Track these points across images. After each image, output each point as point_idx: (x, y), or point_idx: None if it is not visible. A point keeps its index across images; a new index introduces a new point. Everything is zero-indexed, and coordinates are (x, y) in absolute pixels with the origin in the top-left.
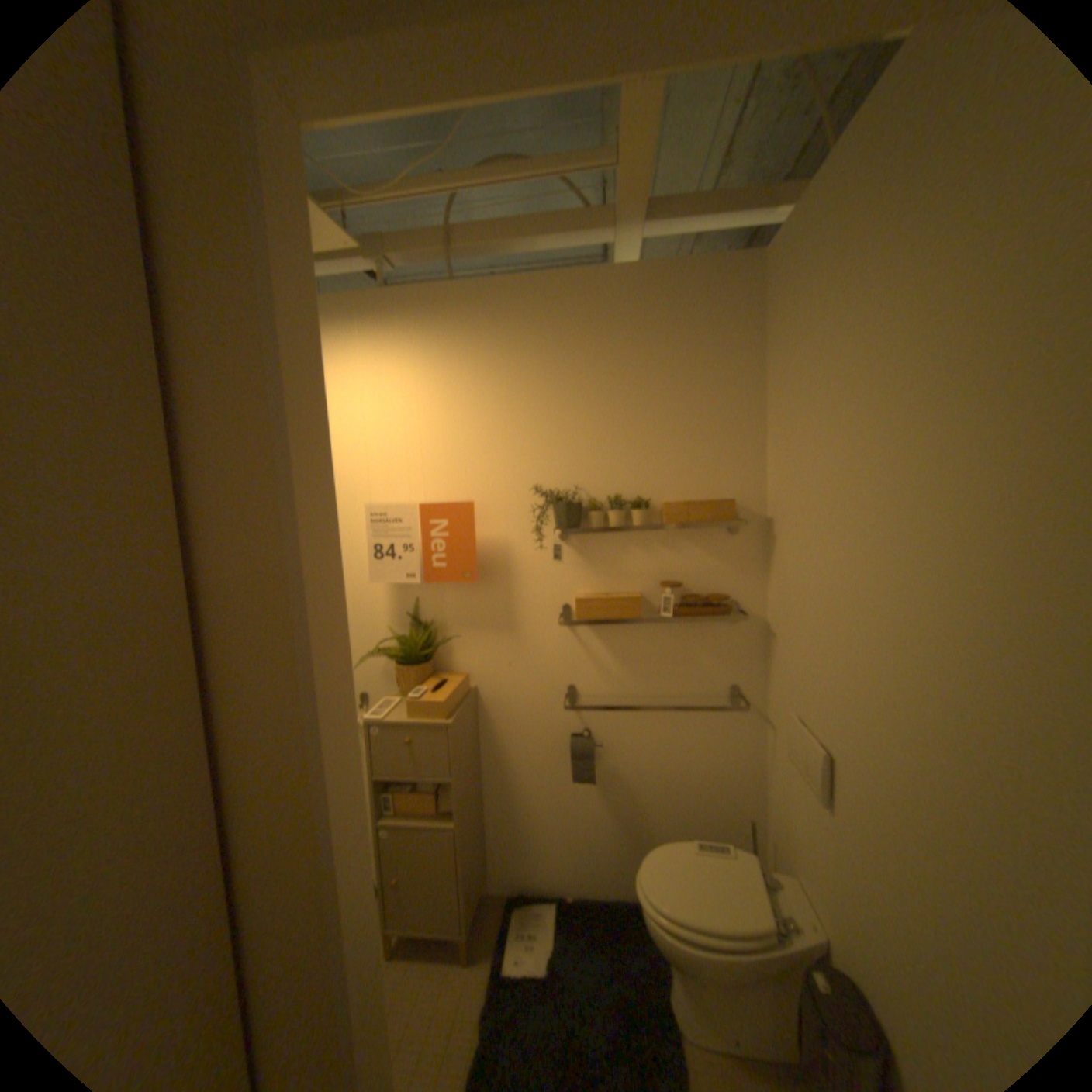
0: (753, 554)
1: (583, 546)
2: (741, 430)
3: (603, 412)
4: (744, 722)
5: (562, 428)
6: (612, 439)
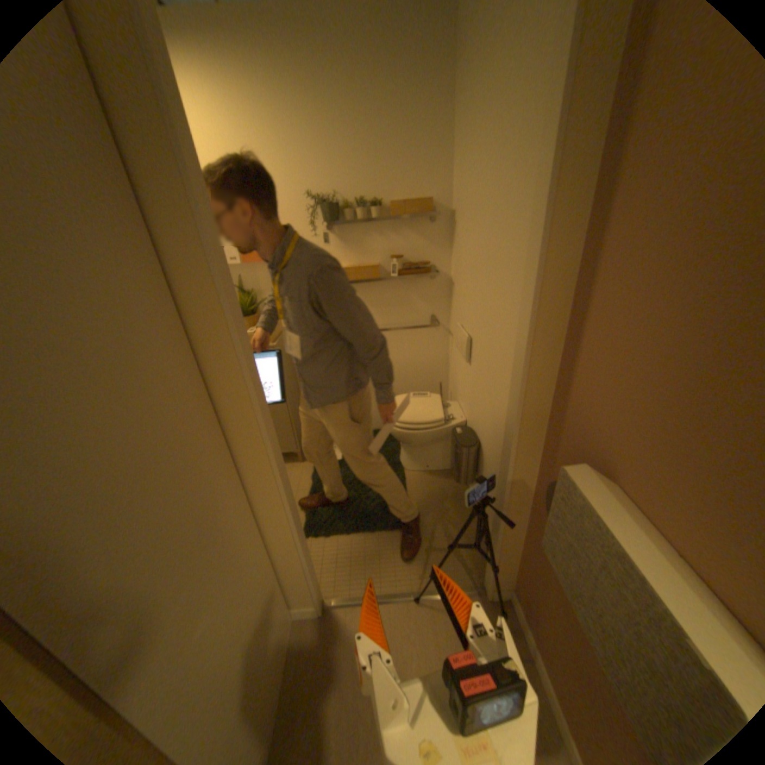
0: (444, 235)
1: (343, 234)
2: (438, 147)
3: (348, 132)
4: (438, 334)
5: (321, 146)
6: (355, 154)
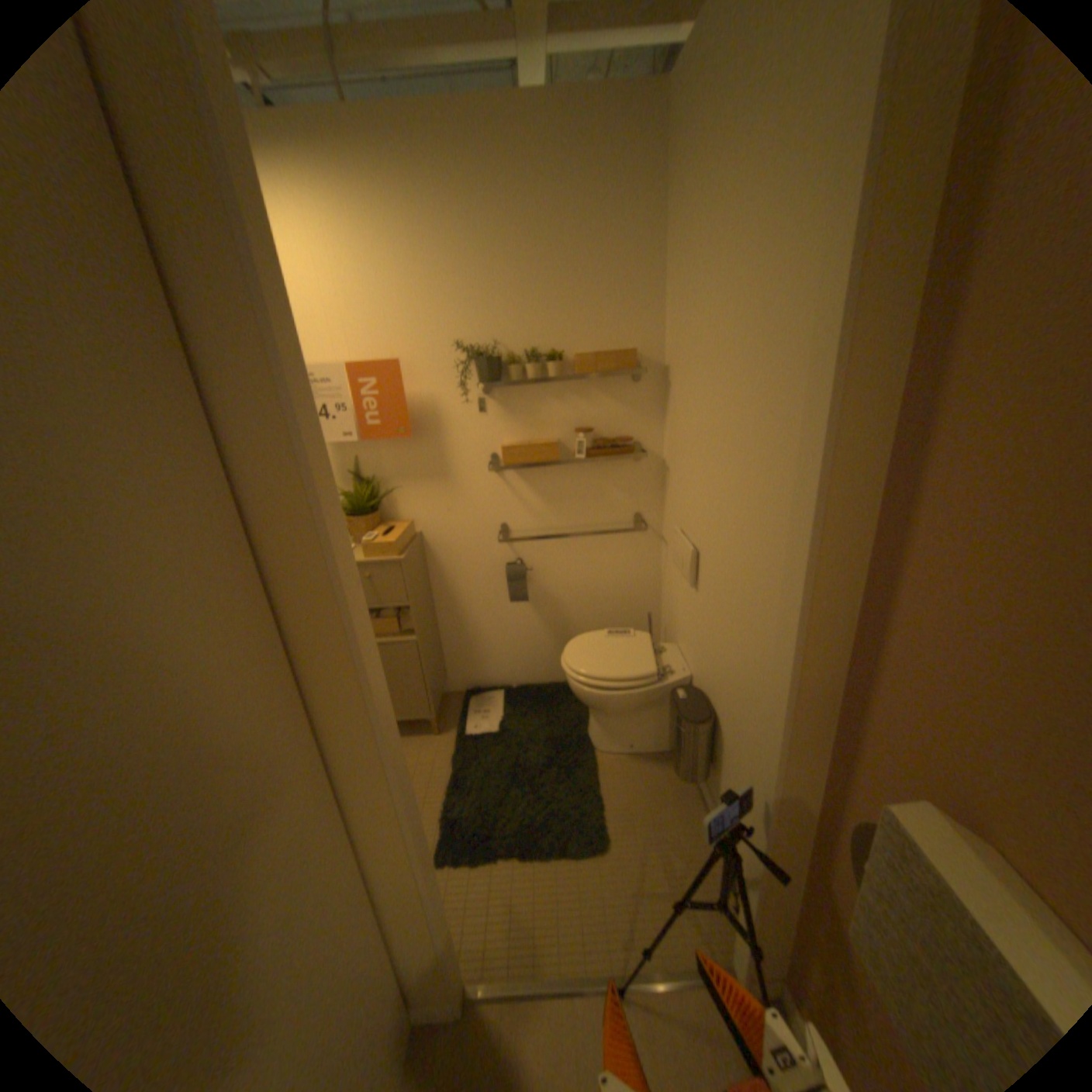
0: (653, 400)
1: (506, 400)
2: (644, 281)
3: (516, 262)
4: (645, 542)
5: (477, 281)
6: (526, 291)
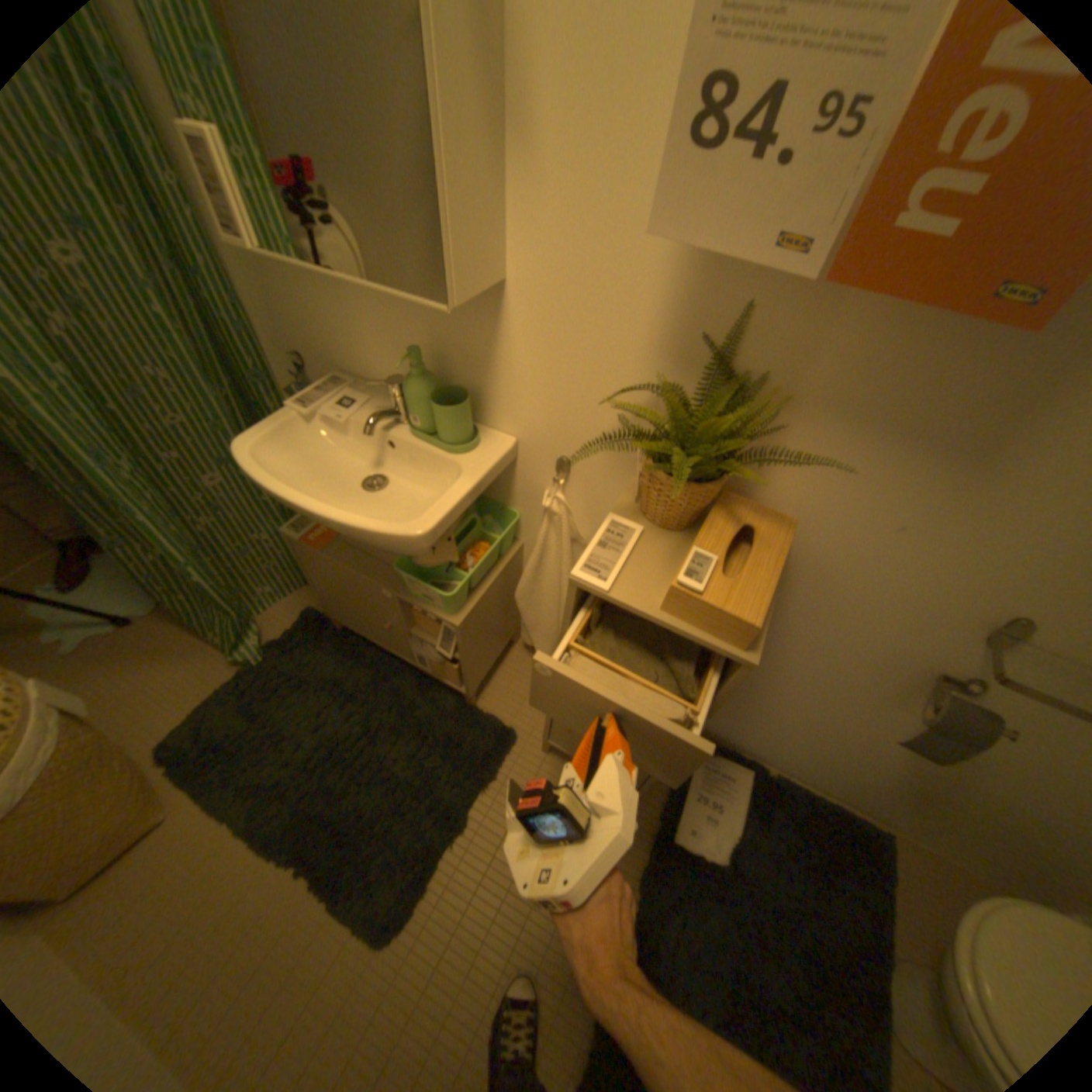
0: None
1: None
2: None
3: None
4: None
5: None
6: None
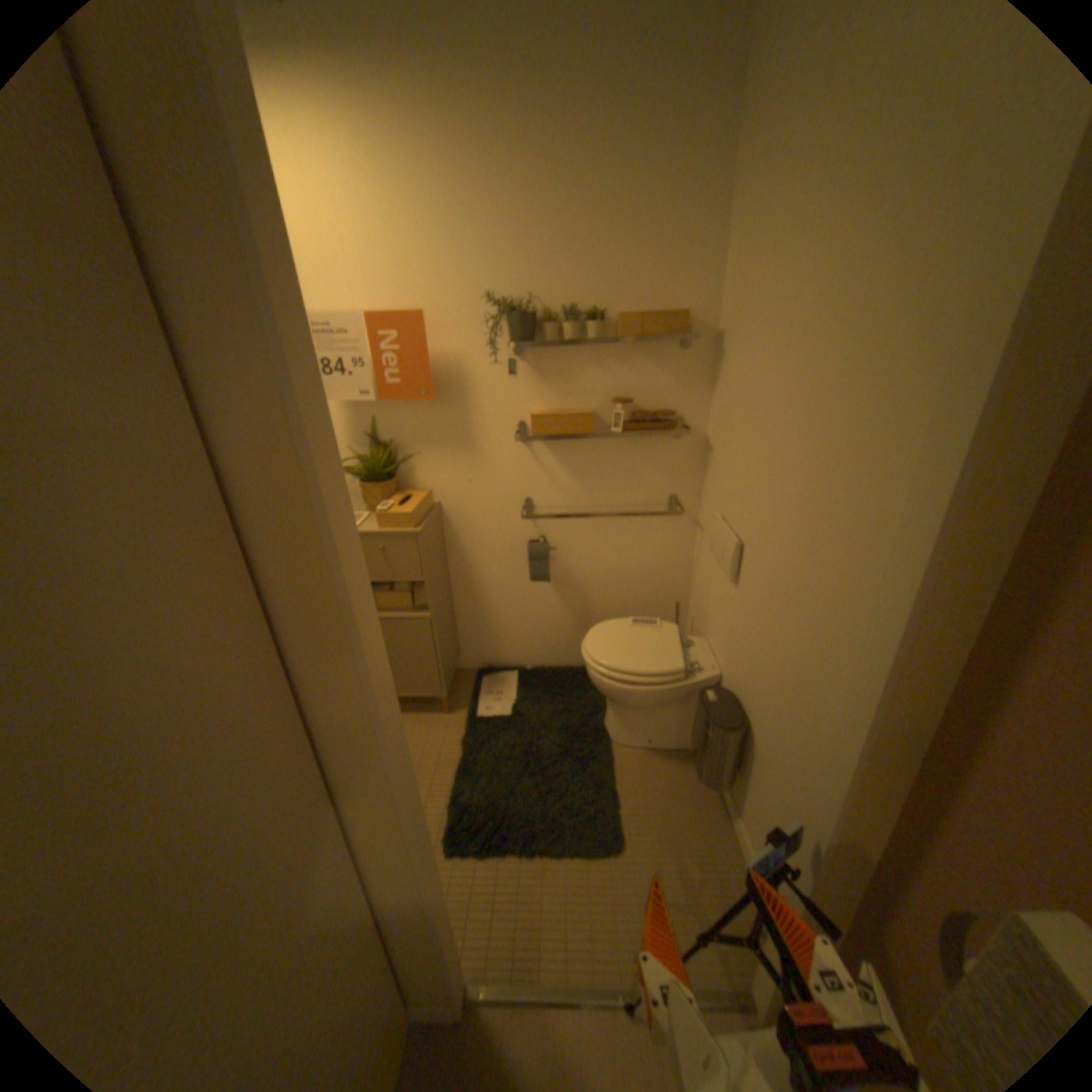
0: (702, 370)
1: (538, 362)
2: (704, 230)
3: (559, 203)
4: (678, 526)
5: (514, 223)
6: (568, 237)
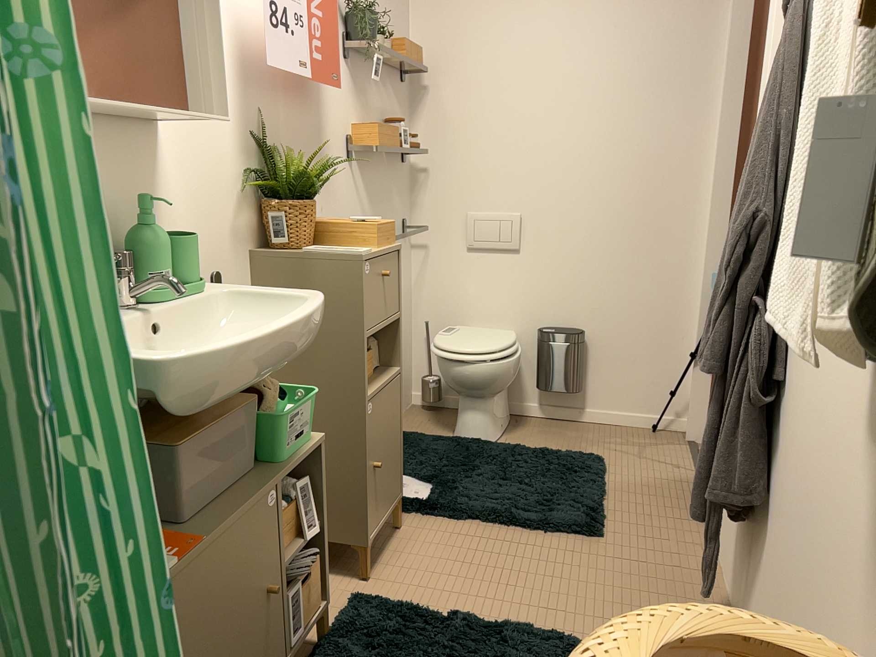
0: (408, 108)
1: (356, 76)
2: None
3: None
4: (407, 251)
5: None
6: None
